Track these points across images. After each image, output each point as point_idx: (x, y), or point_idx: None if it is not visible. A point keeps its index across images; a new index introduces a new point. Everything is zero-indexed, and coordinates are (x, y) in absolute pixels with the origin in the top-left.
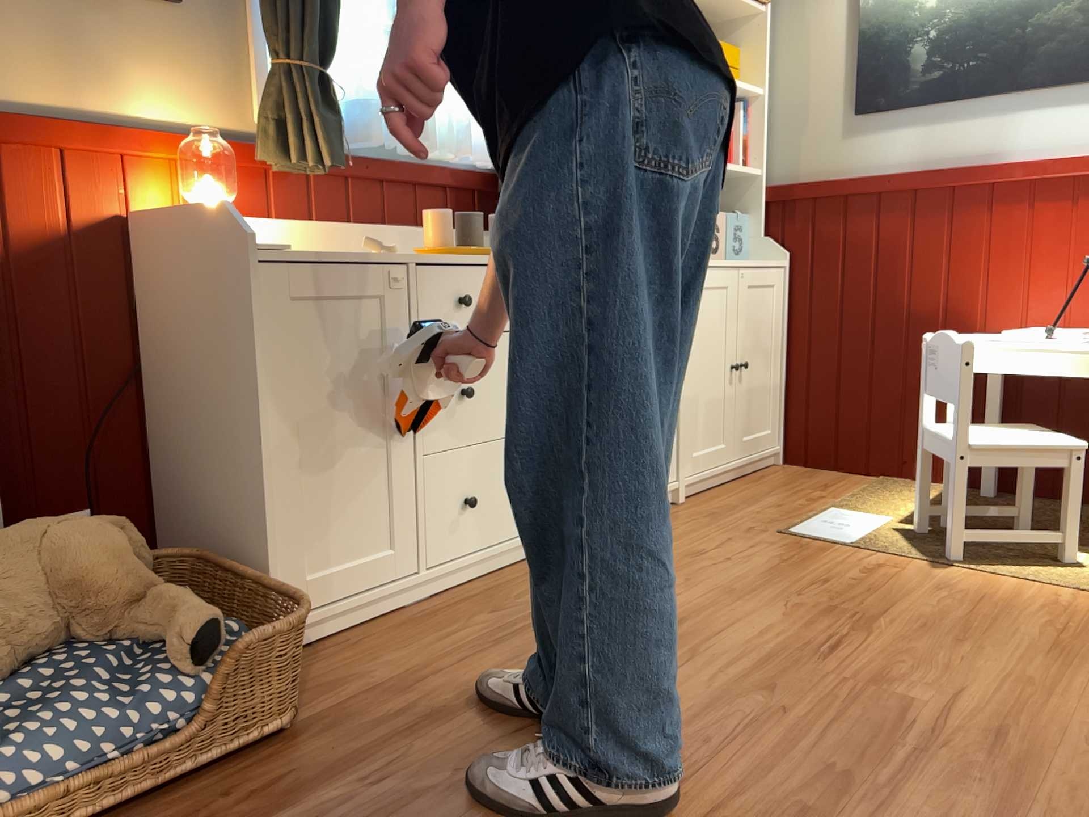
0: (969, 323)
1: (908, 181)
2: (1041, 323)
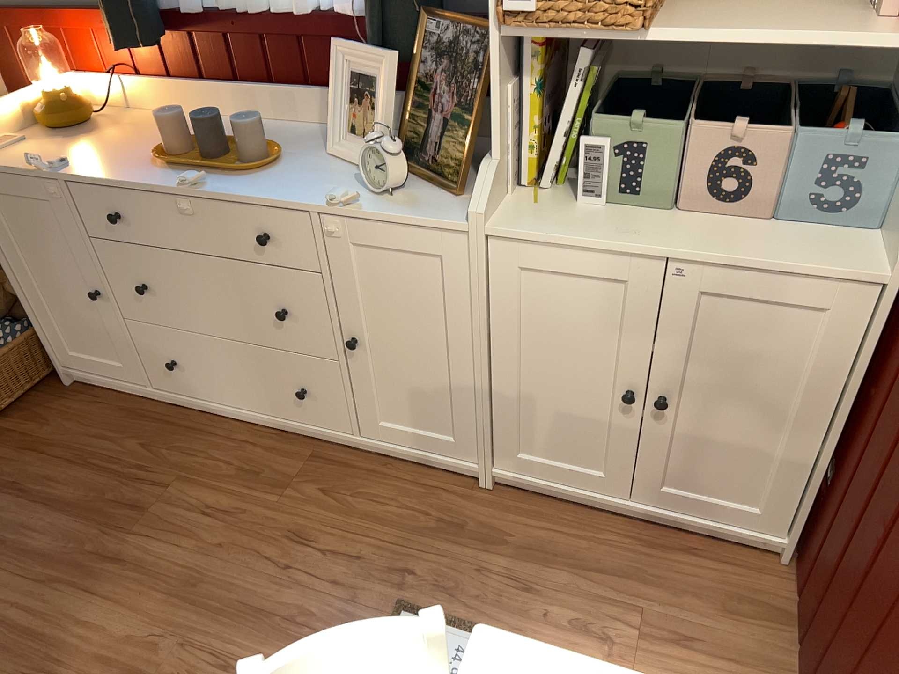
0: None
1: None
2: None
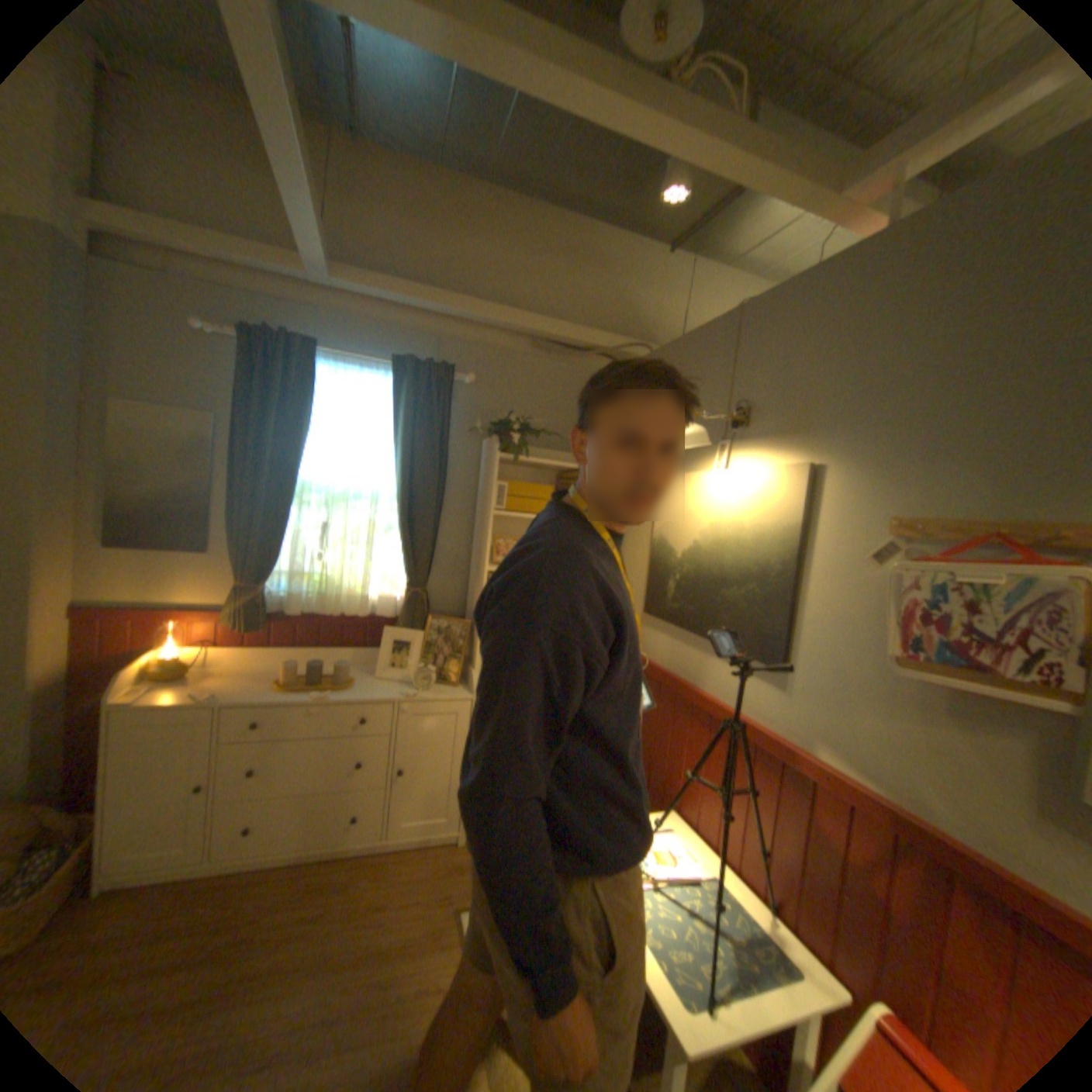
0: (675, 801)
1: (657, 675)
2: (707, 833)
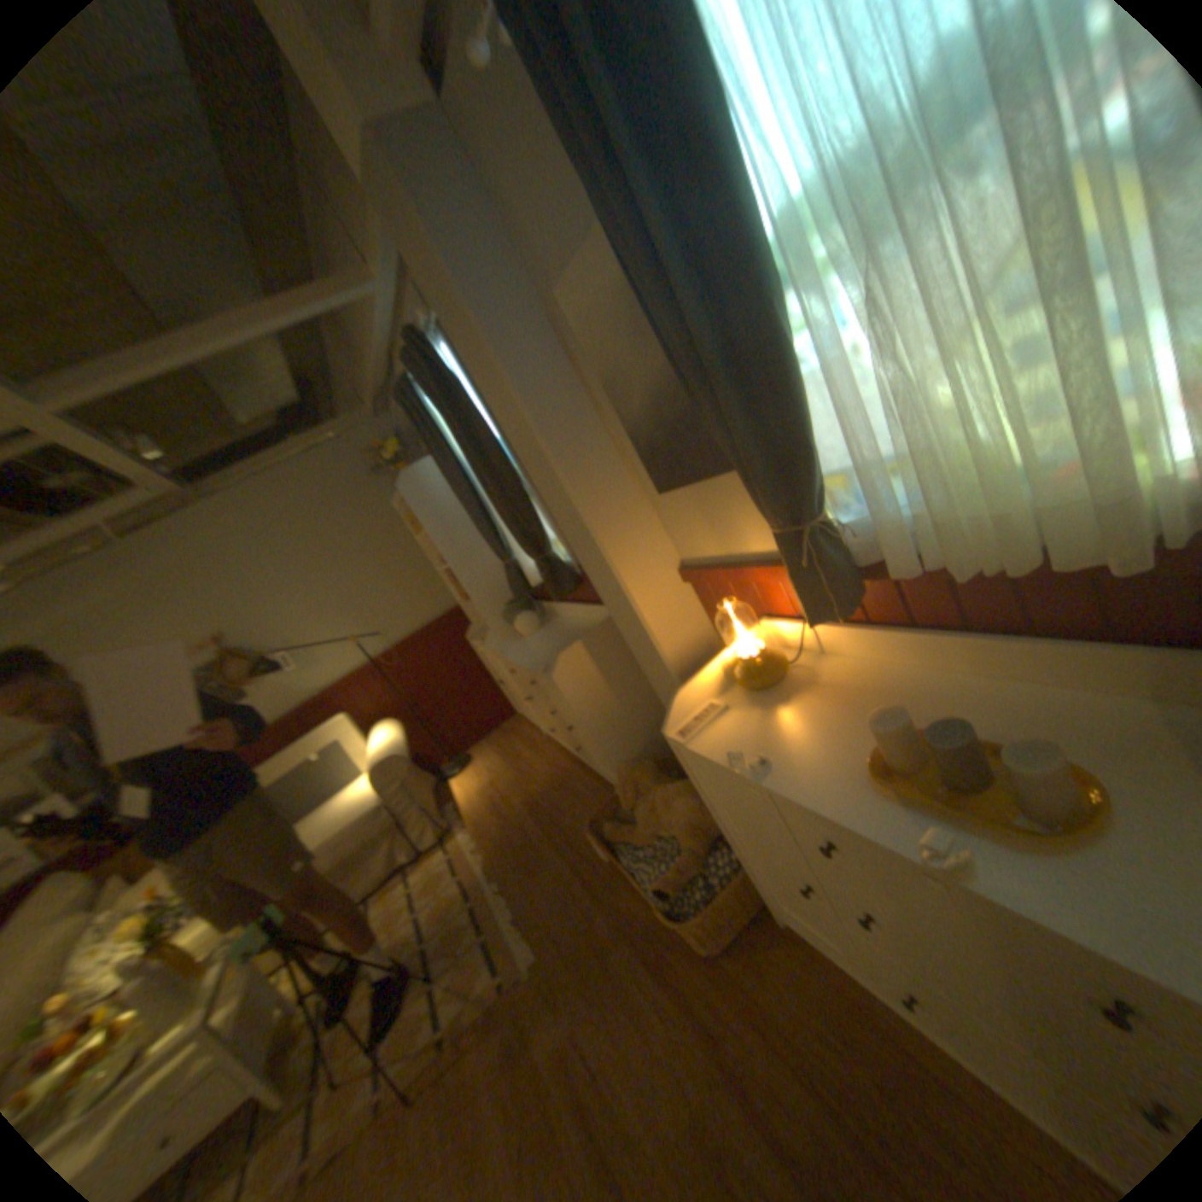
0: None
1: None
2: None
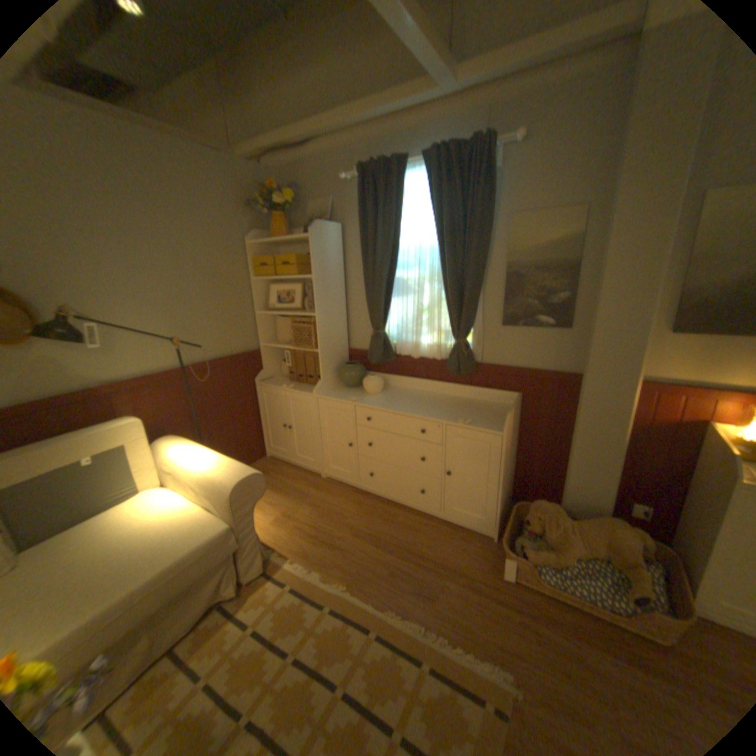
0: None
1: None
2: None
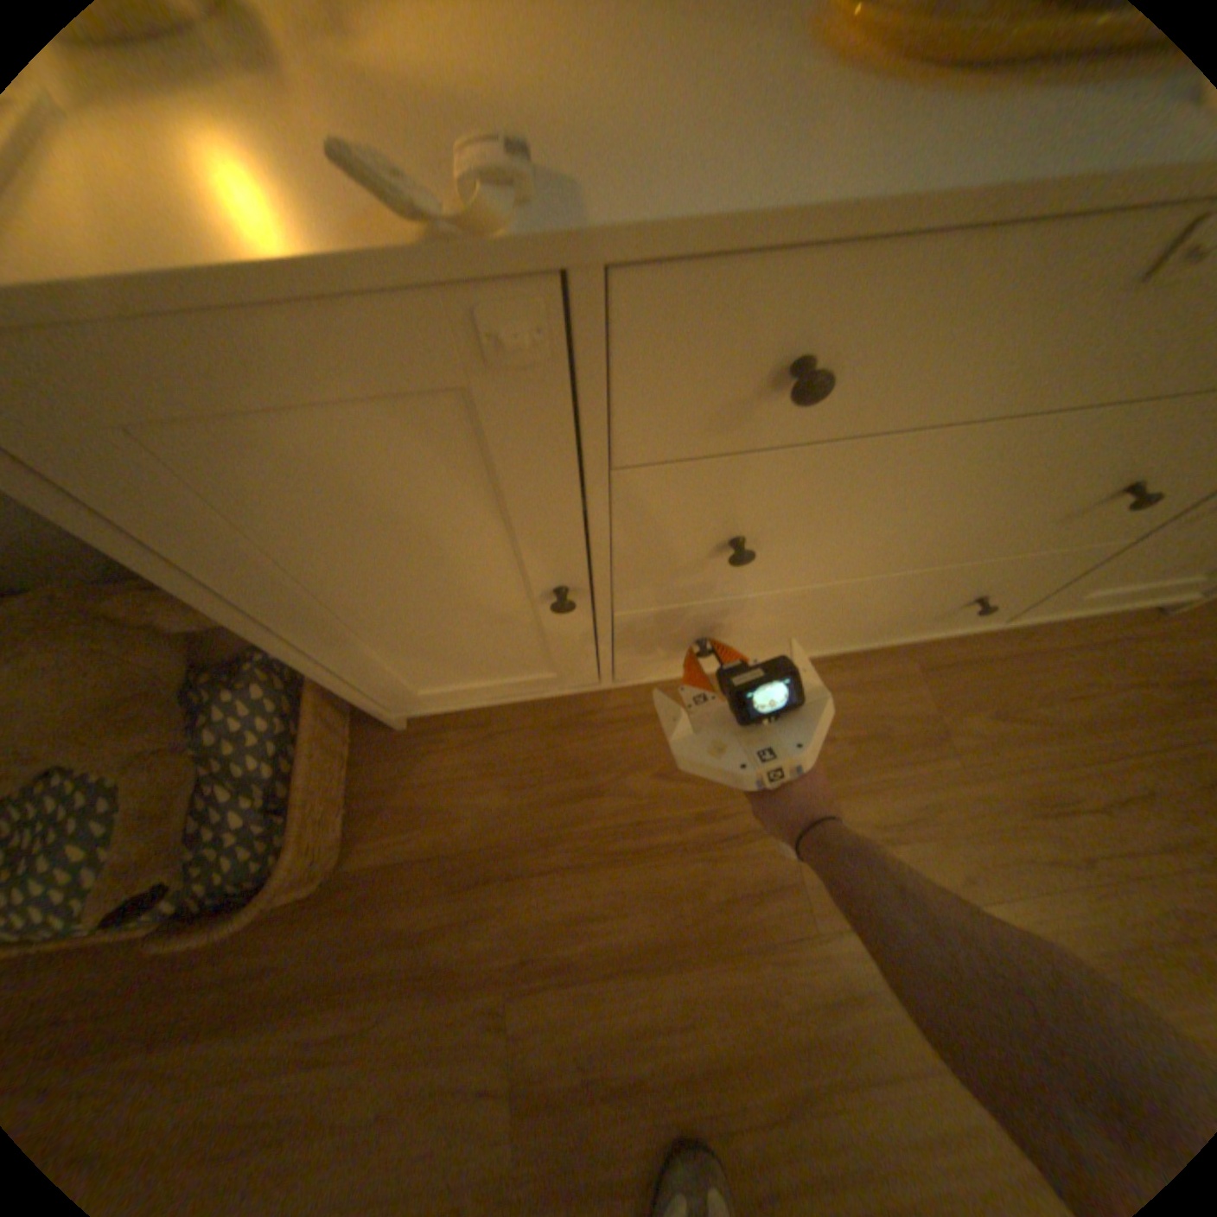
0: None
1: None
2: None
